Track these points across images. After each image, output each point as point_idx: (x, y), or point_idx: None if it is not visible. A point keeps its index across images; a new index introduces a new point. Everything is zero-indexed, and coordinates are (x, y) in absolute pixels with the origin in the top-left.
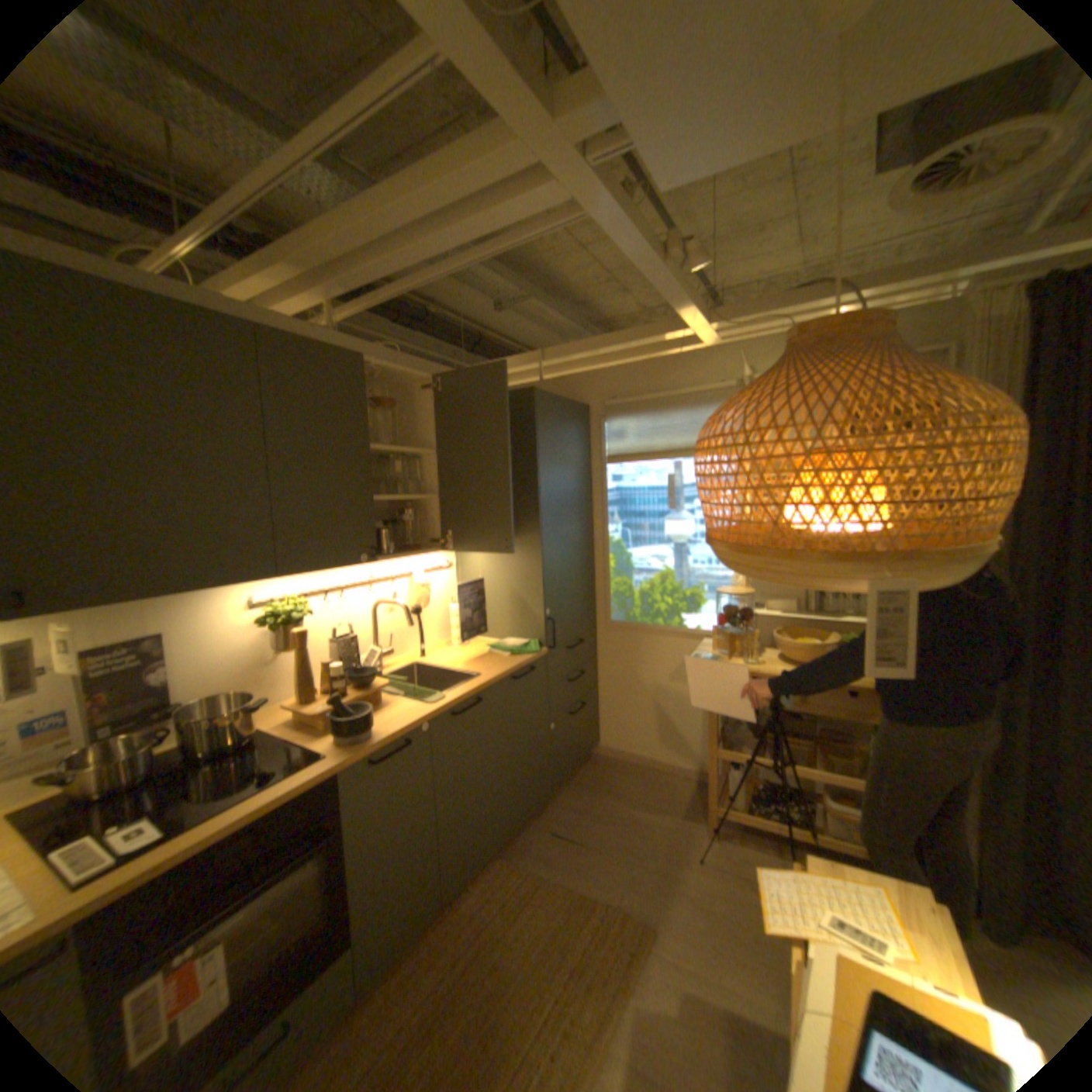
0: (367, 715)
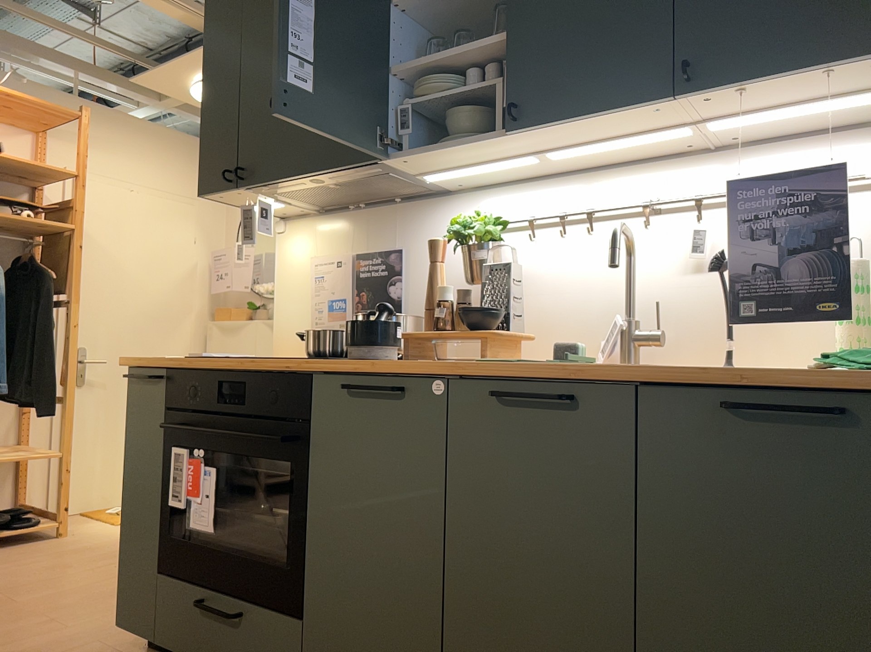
0: (374, 329)
